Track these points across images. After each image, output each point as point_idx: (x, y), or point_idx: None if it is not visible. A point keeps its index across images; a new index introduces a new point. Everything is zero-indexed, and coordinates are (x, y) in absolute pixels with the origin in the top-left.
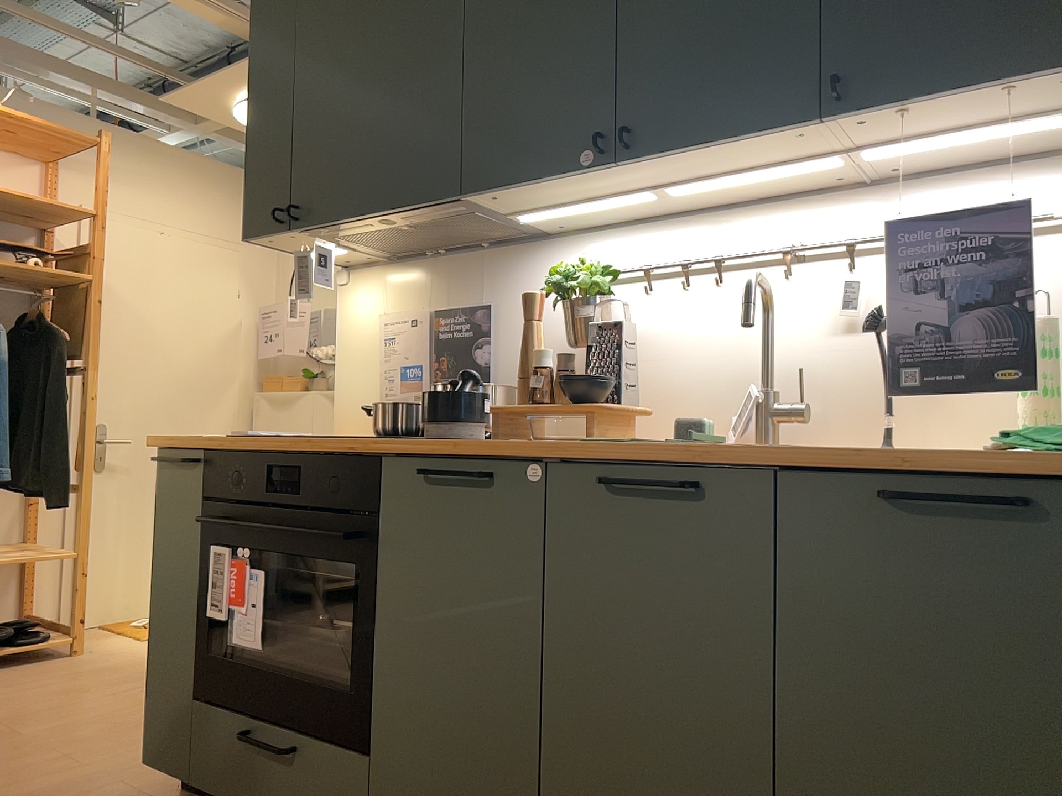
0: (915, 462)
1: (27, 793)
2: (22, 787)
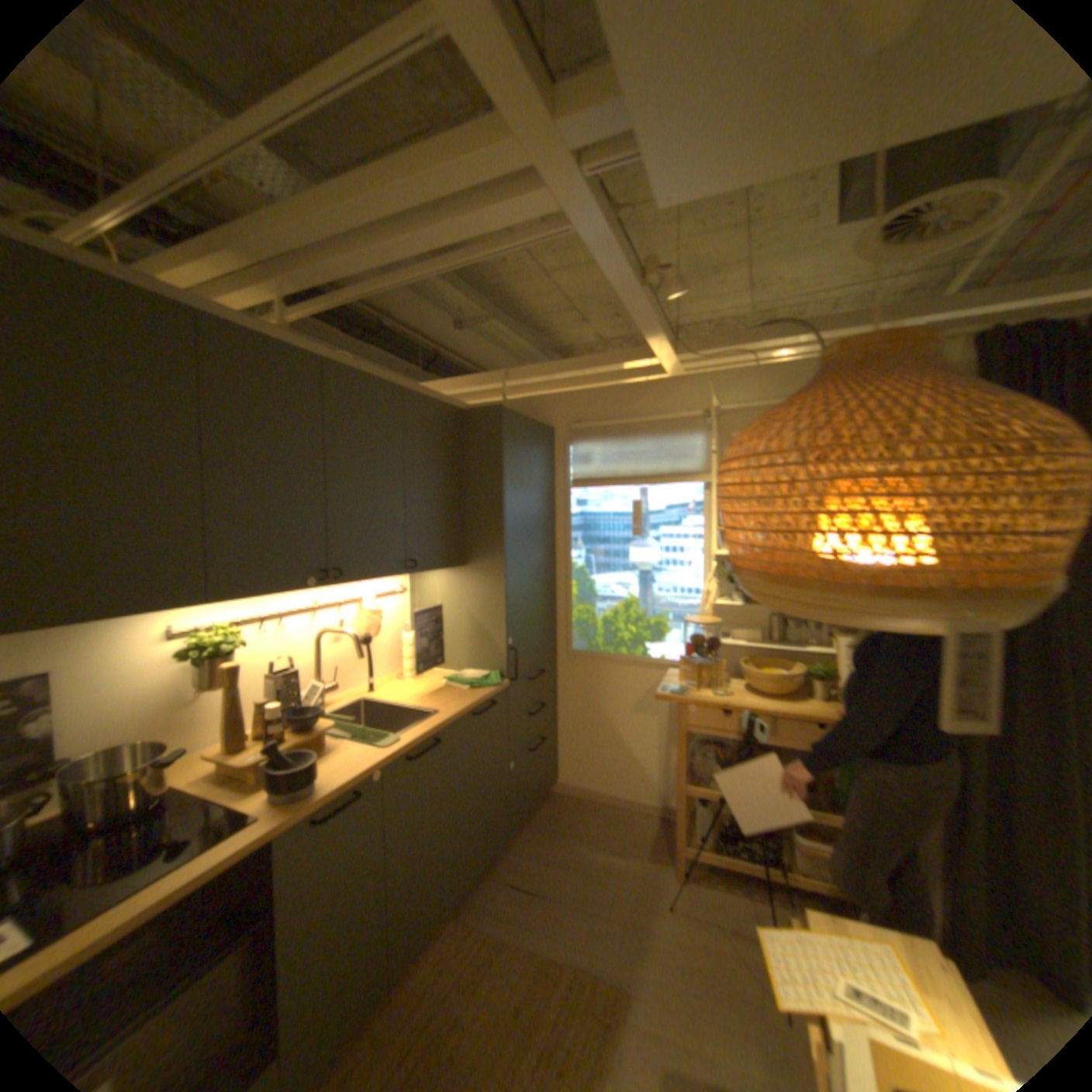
0: (479, 704)
1: None
2: None
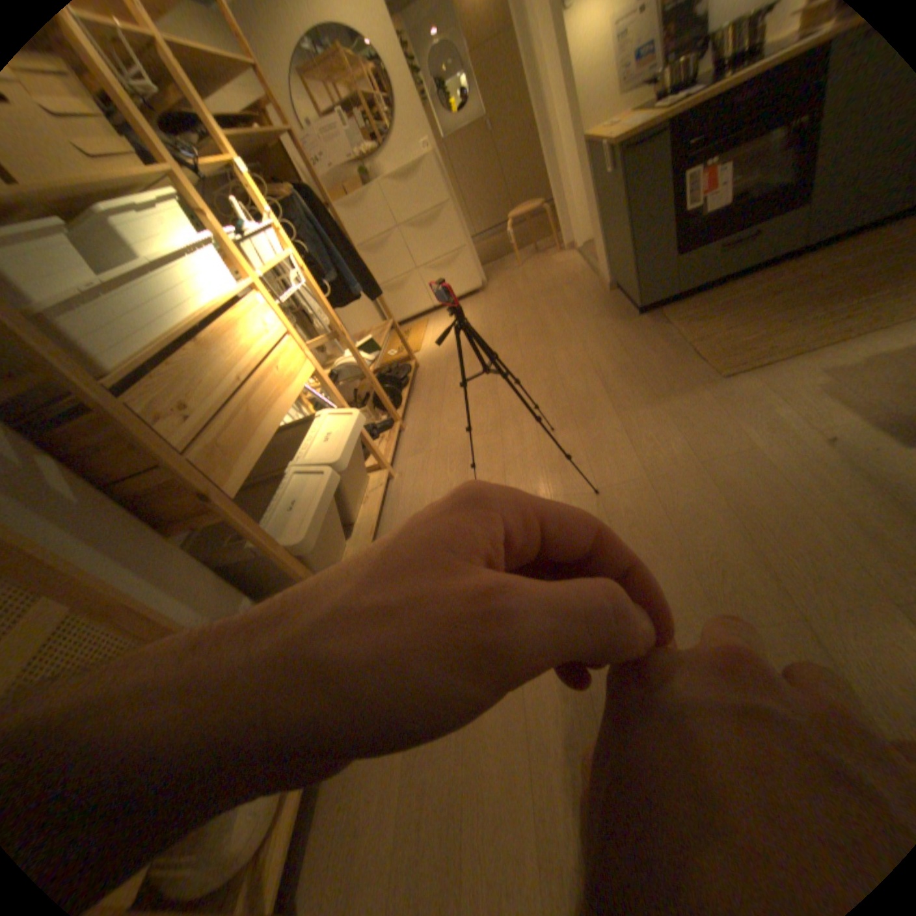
0: None
1: (598, 350)
2: (589, 352)
